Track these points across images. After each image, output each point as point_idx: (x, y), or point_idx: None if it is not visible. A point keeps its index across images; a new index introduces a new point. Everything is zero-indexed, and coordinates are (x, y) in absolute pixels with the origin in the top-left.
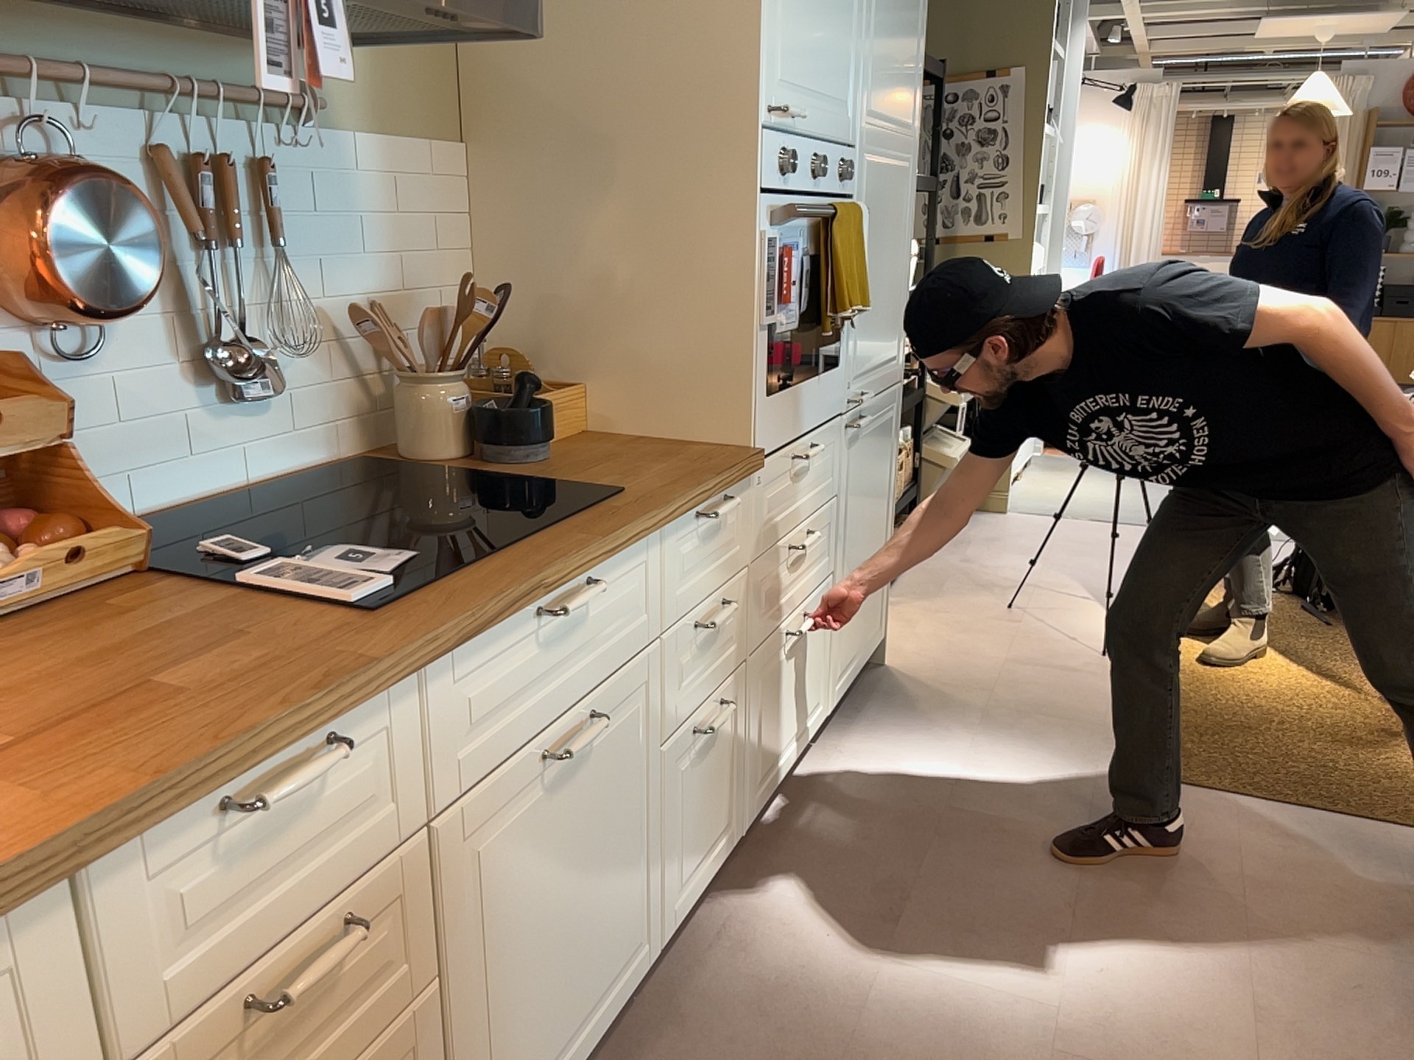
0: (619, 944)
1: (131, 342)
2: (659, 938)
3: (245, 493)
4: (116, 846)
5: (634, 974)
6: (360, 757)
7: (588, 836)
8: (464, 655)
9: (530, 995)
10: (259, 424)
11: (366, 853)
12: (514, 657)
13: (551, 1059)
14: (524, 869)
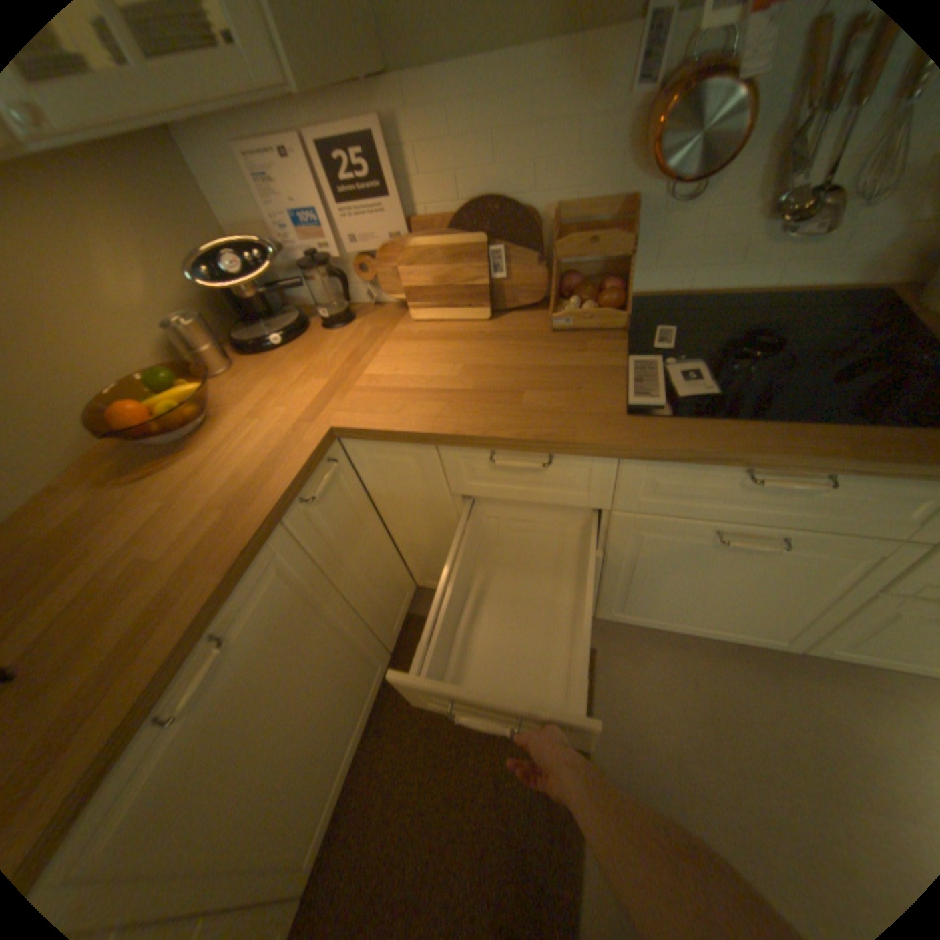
0: (760, 627)
1: (731, 185)
2: (809, 650)
3: (769, 291)
4: (445, 443)
5: (769, 643)
6: (575, 468)
7: (754, 580)
8: (666, 462)
9: (669, 596)
10: (809, 248)
11: (571, 500)
12: (718, 481)
13: (678, 620)
14: (685, 560)
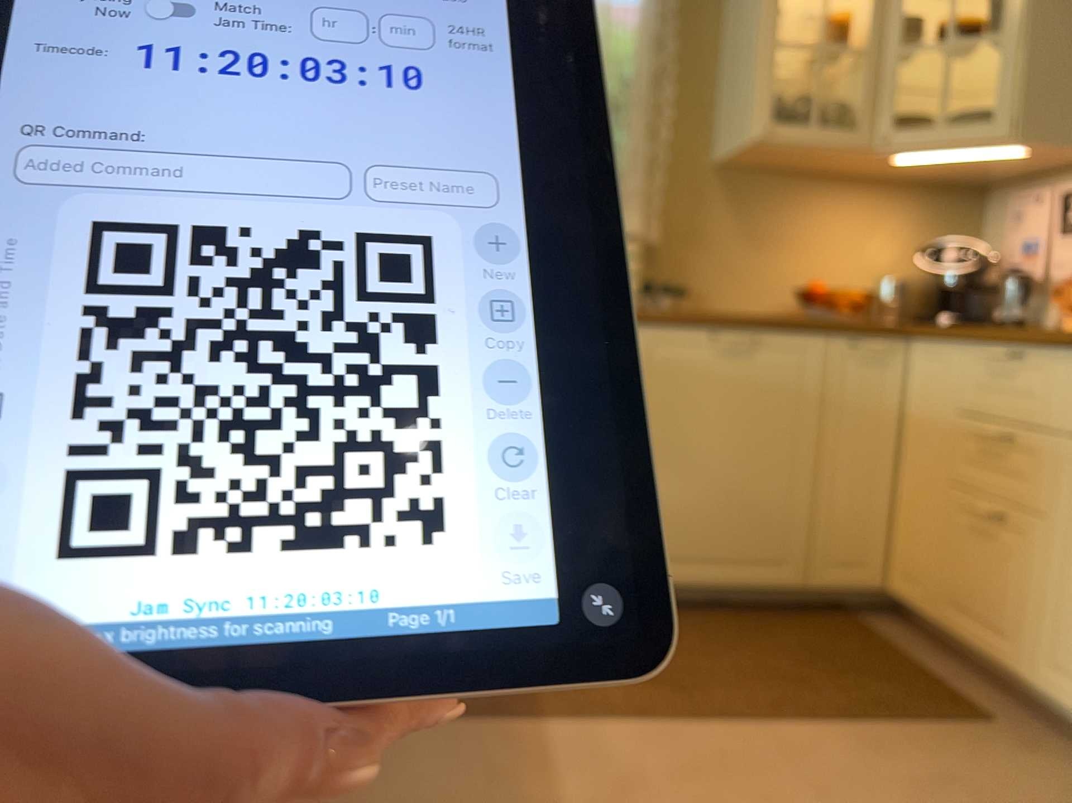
0: None
1: None
2: None
3: None
4: (965, 339)
5: None
6: (1043, 375)
7: None
8: None
9: None
10: None
11: (1034, 419)
12: None
13: None
14: None
